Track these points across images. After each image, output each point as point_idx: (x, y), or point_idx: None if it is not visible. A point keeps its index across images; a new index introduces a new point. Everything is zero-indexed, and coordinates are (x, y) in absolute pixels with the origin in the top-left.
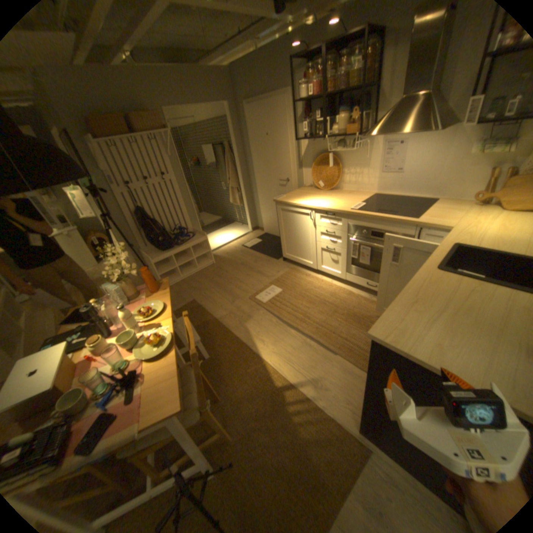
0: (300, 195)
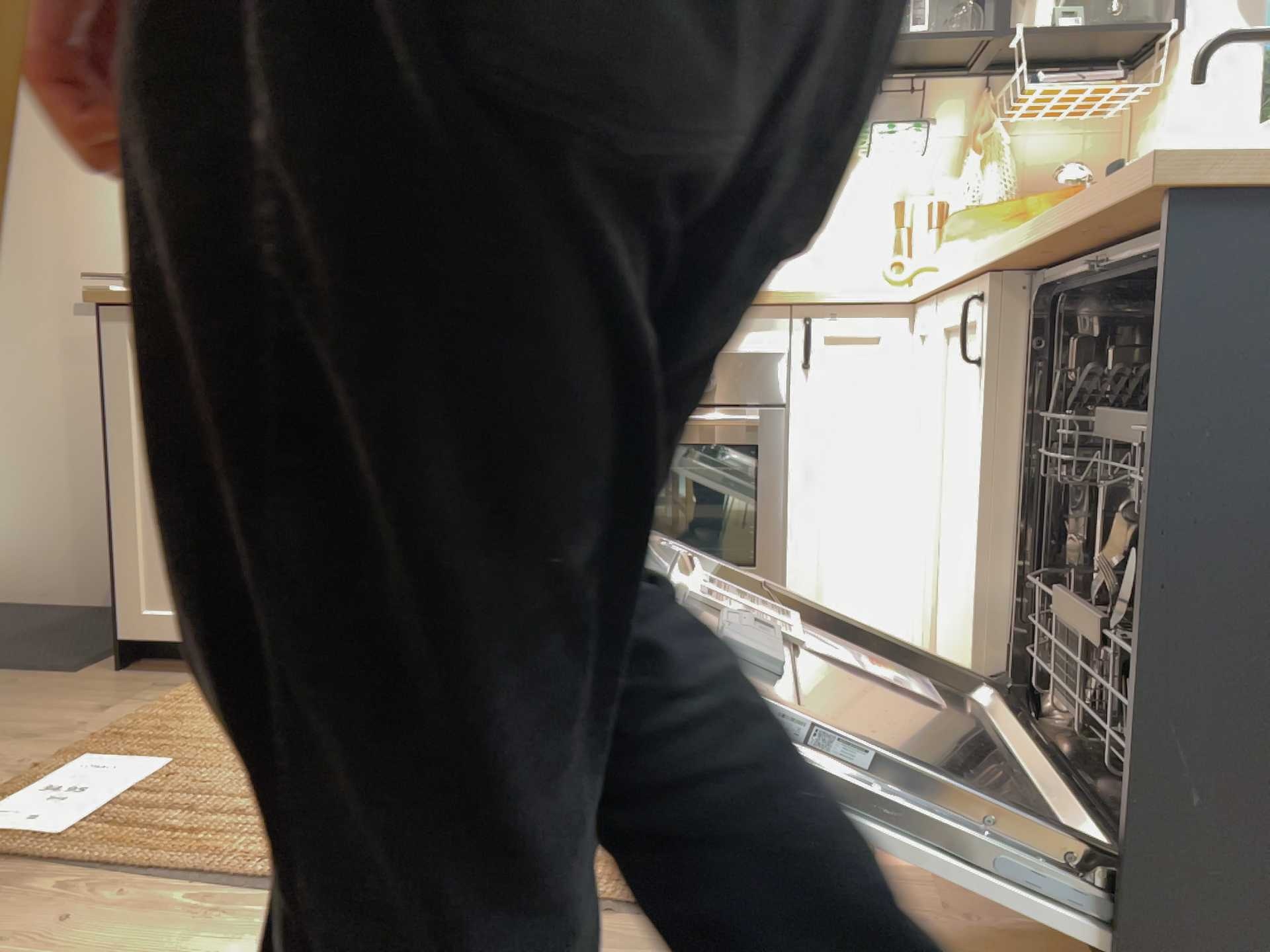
0: None
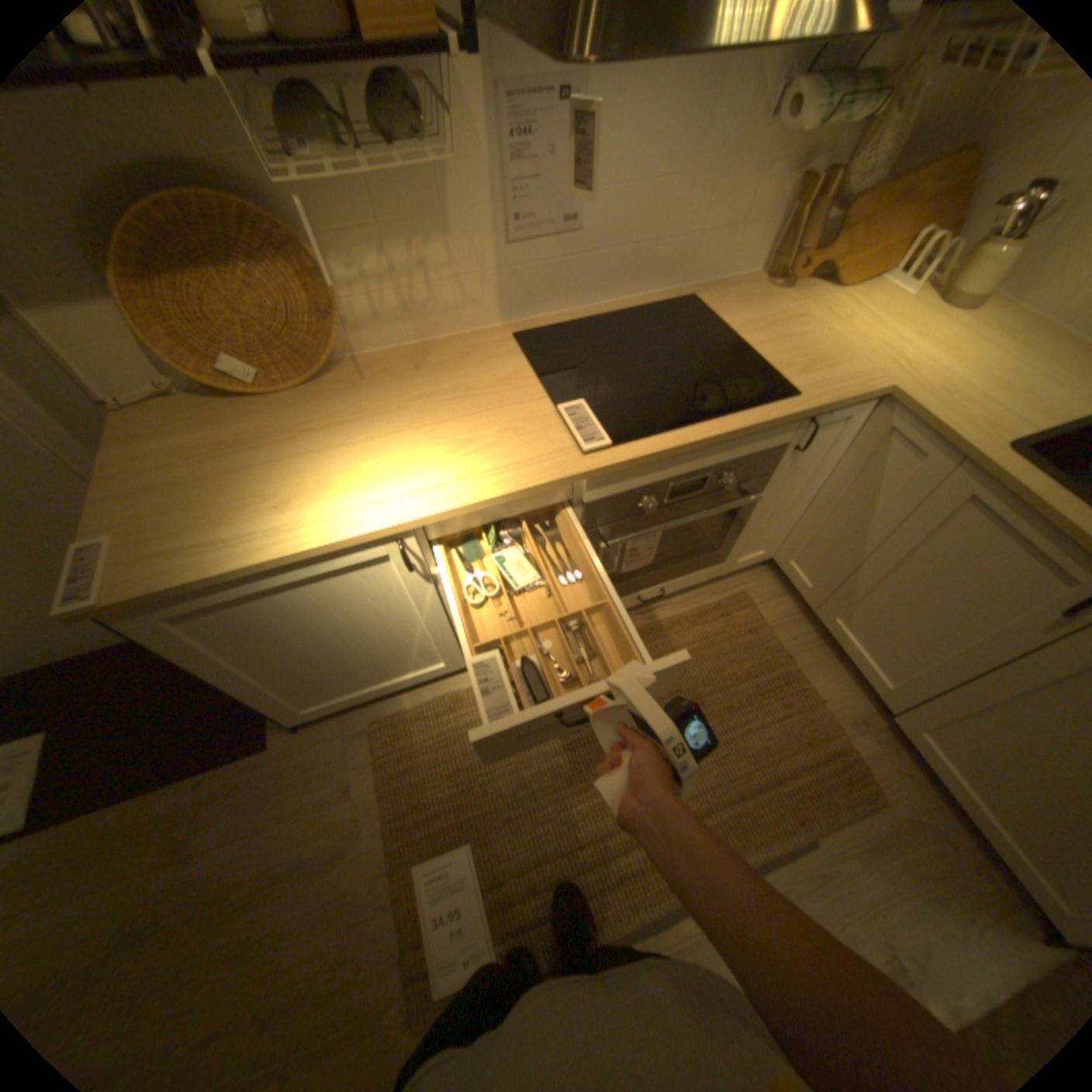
0: (205, 480)
